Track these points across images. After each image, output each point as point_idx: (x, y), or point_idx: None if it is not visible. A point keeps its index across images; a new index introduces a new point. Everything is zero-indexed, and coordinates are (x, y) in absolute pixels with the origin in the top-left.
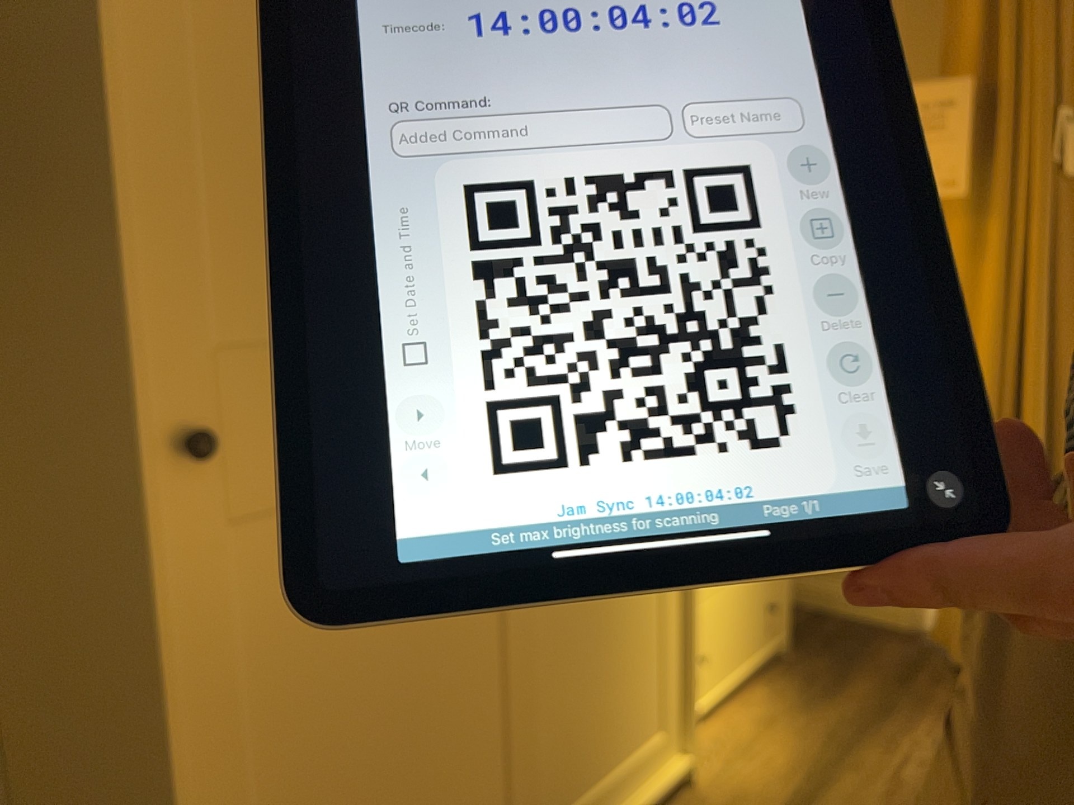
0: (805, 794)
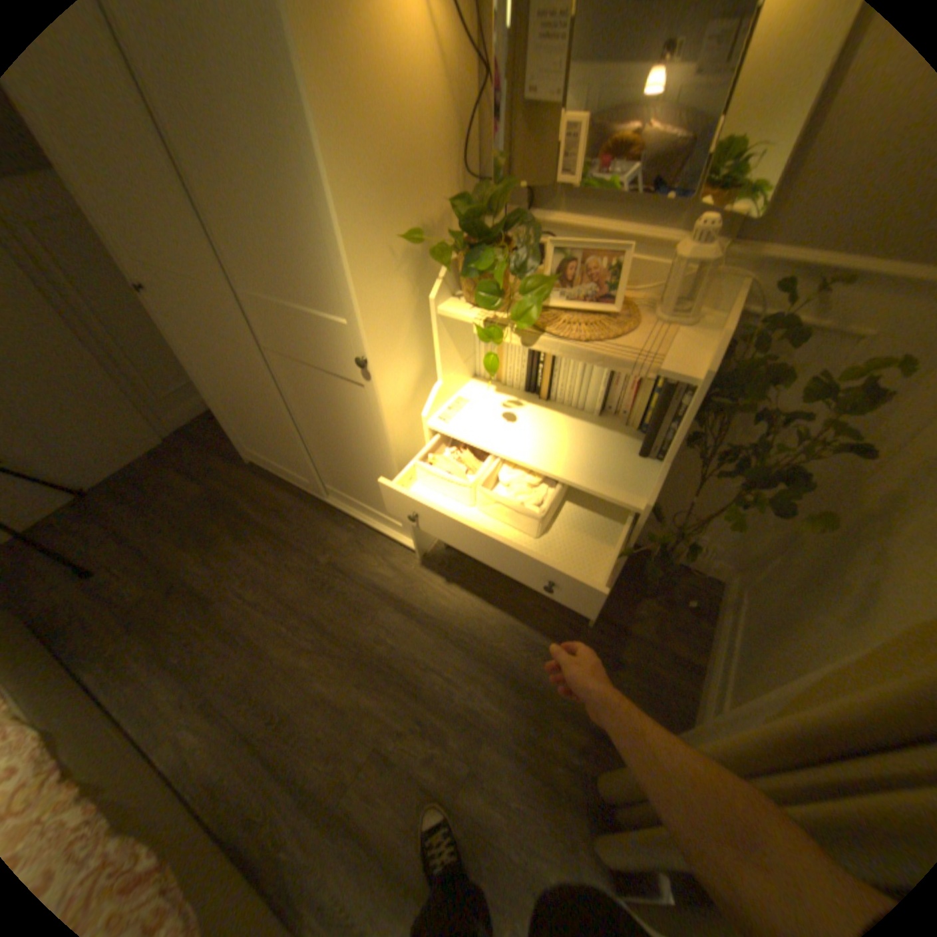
0: (405, 613)
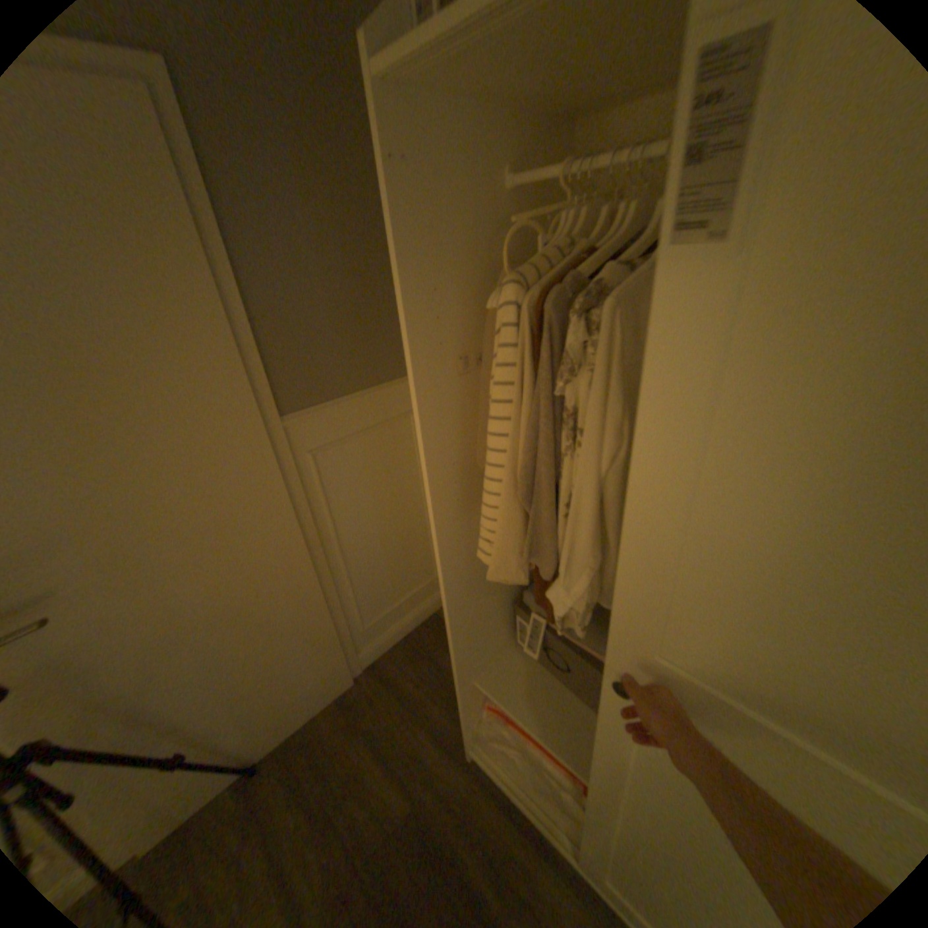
0: None
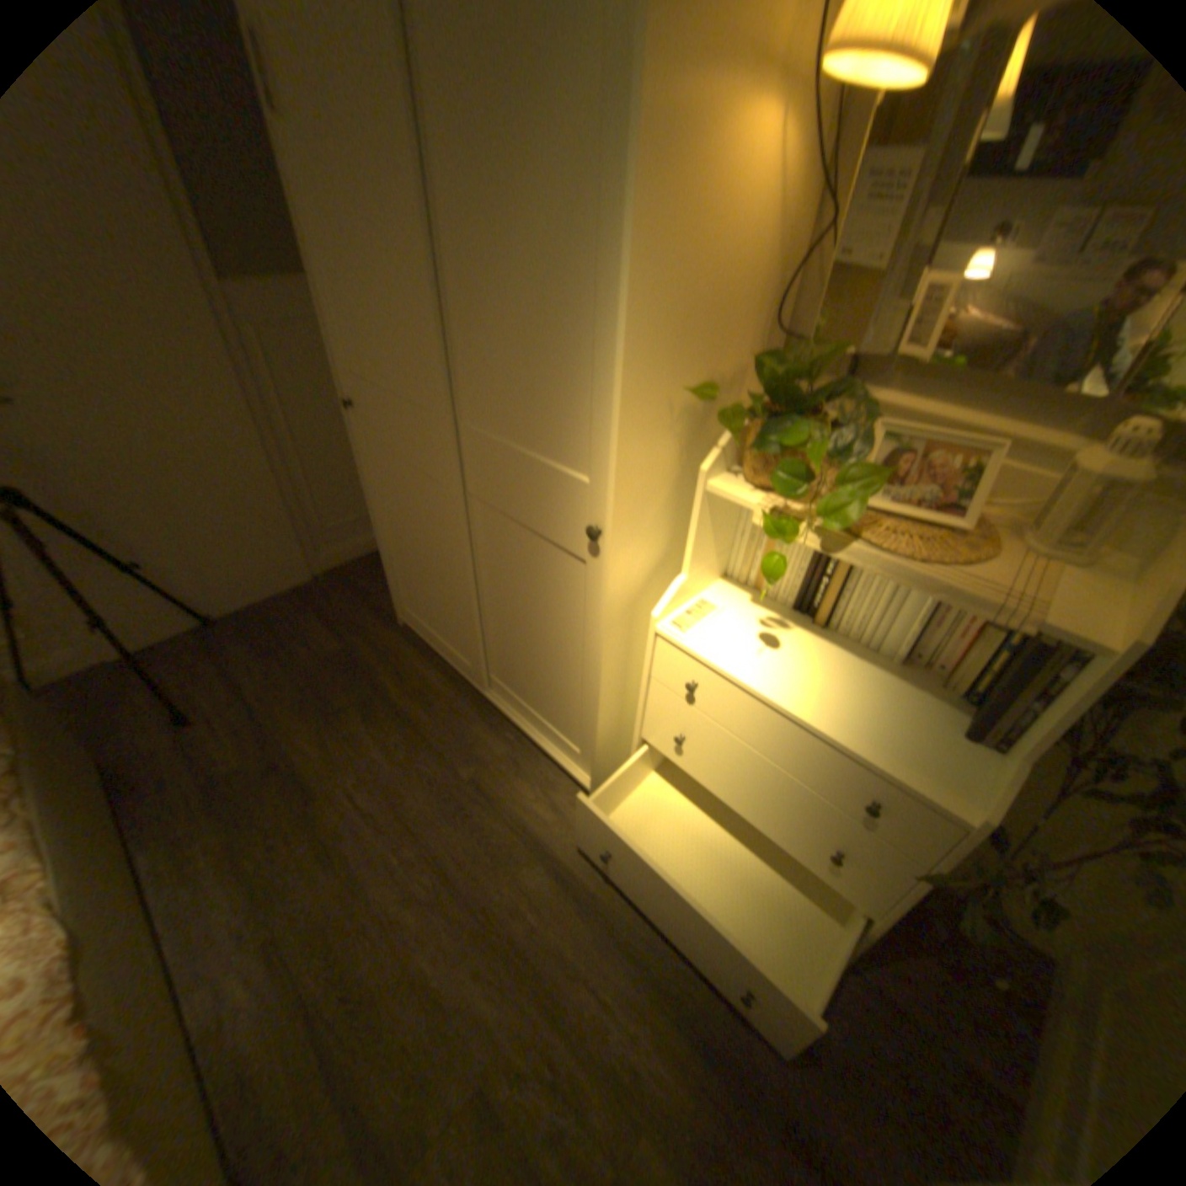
0: (559, 880)
